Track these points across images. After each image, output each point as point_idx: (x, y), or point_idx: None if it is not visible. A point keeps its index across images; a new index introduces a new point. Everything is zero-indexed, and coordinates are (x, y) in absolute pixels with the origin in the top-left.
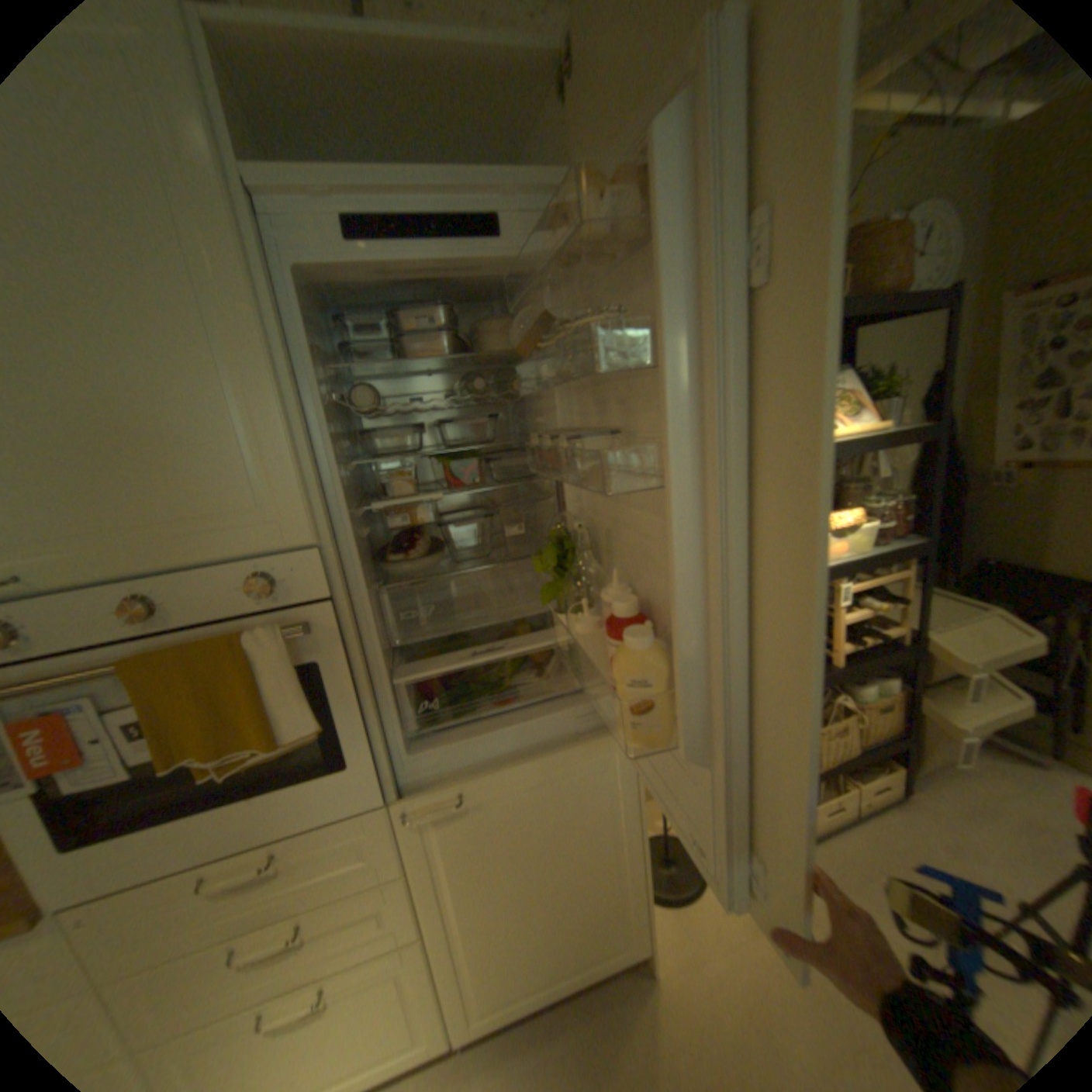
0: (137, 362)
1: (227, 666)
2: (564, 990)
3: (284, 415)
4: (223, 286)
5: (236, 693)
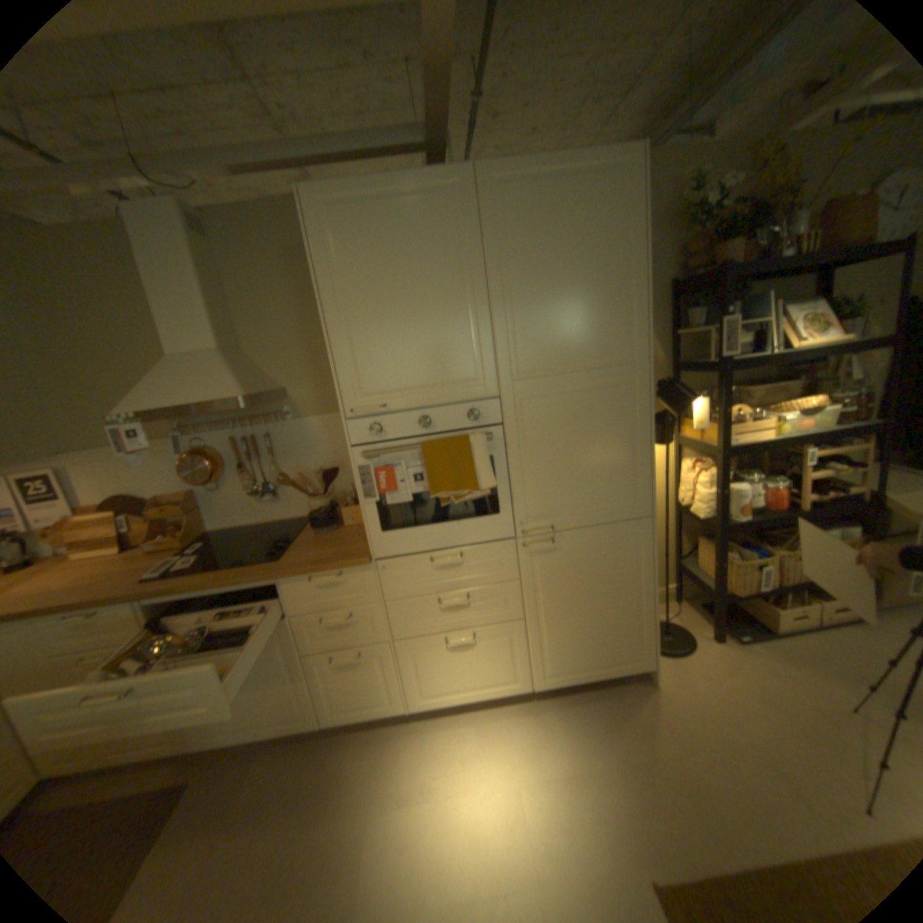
0: (439, 314)
1: (461, 450)
2: (600, 676)
3: (492, 336)
4: (475, 280)
5: (464, 463)
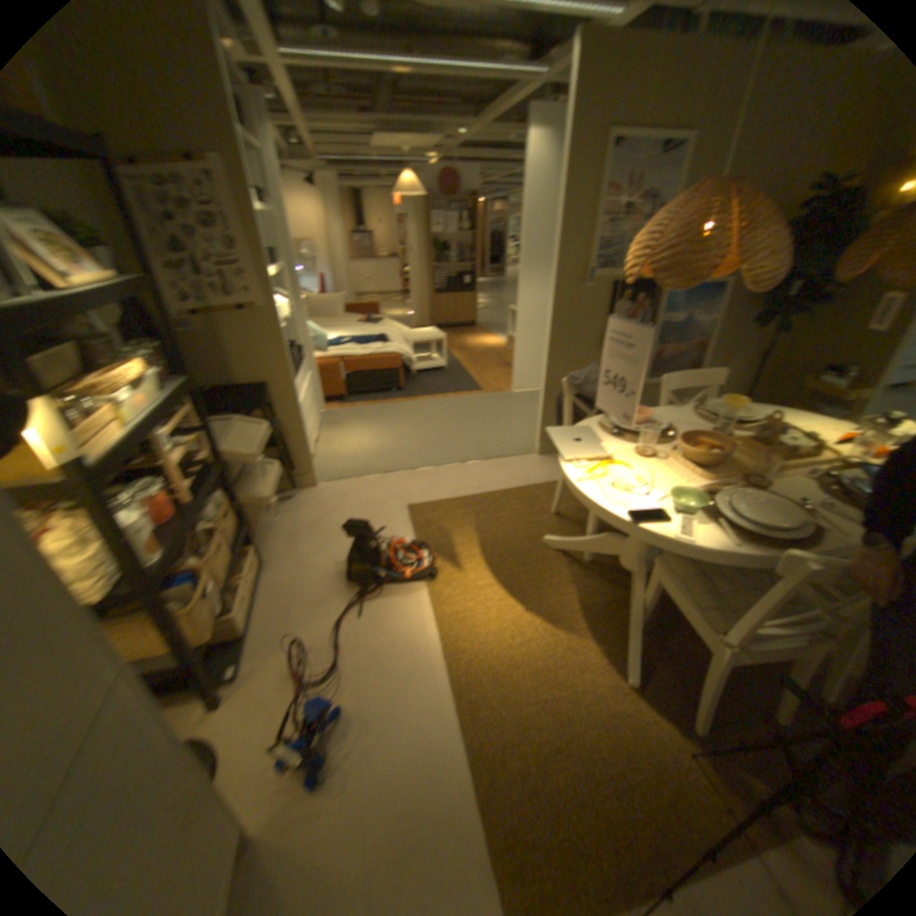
0: None
1: None
2: None
3: None
4: None
5: None
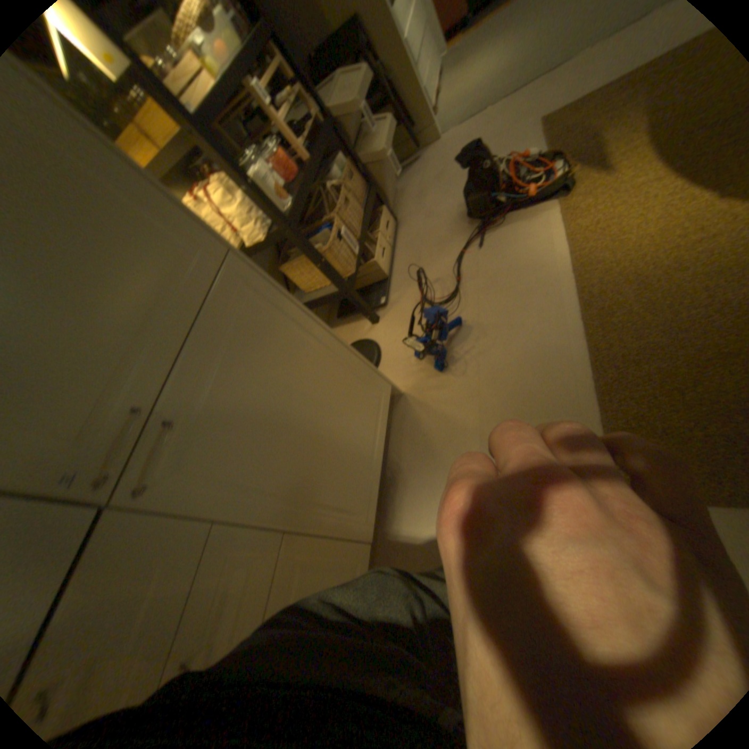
0: None
1: None
2: (379, 444)
3: None
4: None
5: None
